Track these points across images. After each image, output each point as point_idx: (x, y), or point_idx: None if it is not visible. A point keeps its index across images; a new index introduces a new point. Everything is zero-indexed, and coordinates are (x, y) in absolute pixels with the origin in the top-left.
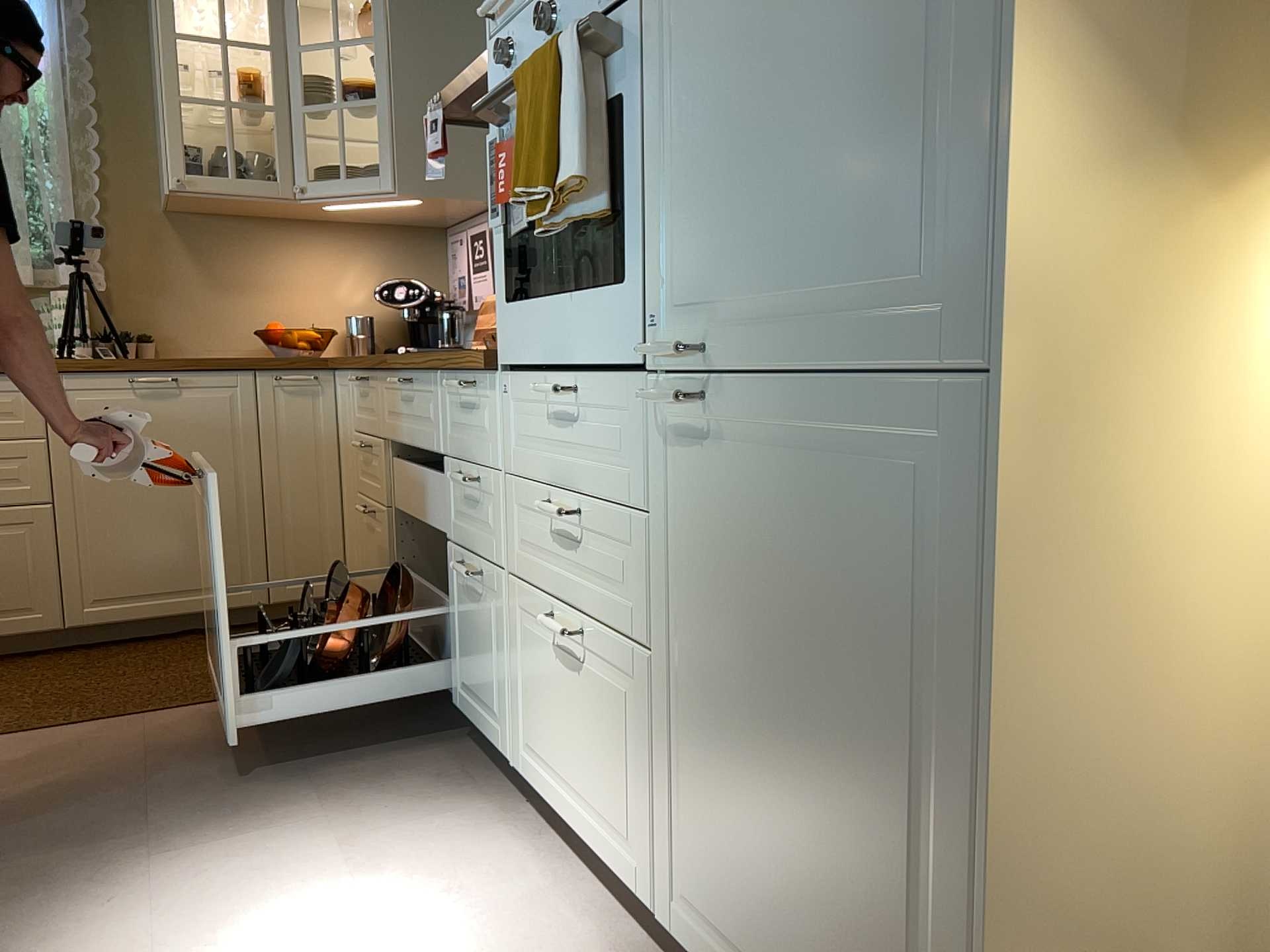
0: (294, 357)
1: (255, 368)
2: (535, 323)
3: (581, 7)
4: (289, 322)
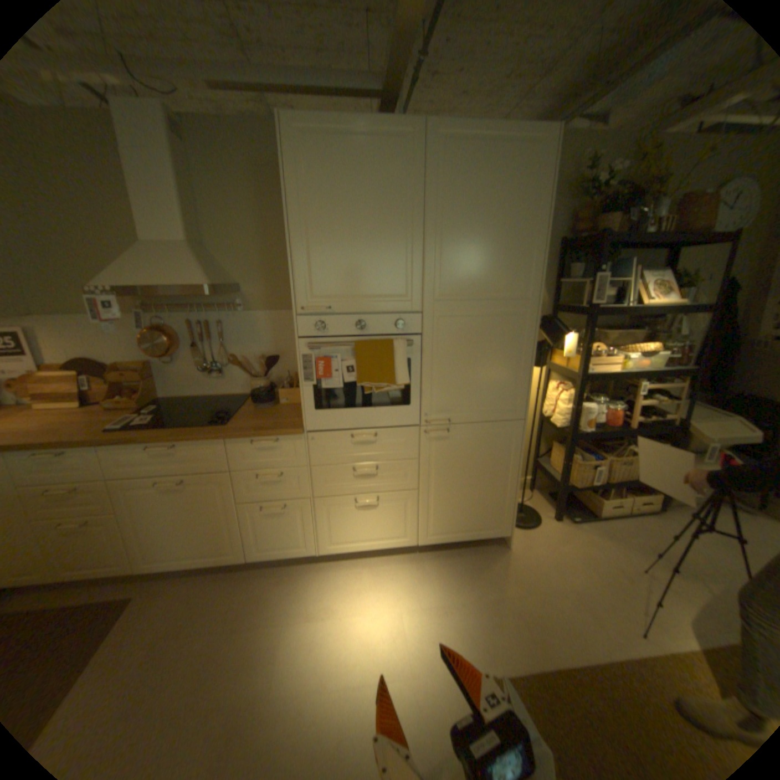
0: None
1: None
2: (341, 417)
3: (380, 328)
4: None
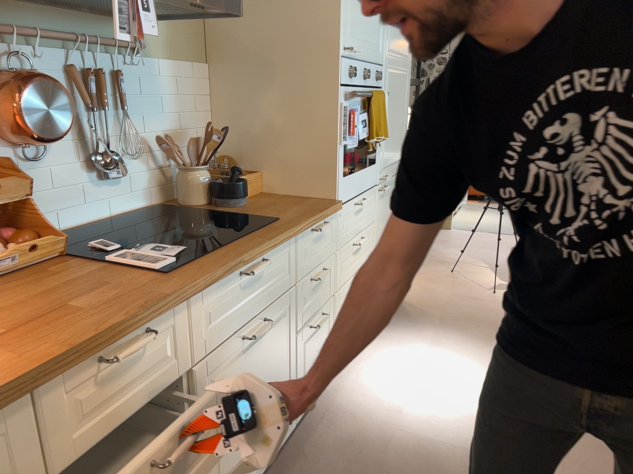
0: None
1: None
2: (353, 182)
3: (371, 79)
4: None
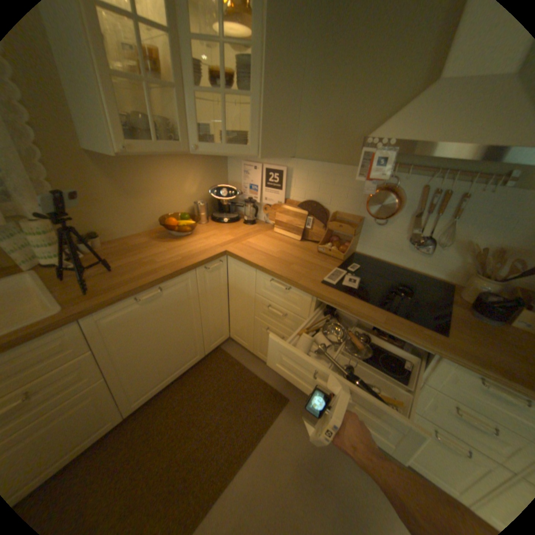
0: (208, 252)
1: (197, 268)
2: None
3: None
4: (165, 209)
